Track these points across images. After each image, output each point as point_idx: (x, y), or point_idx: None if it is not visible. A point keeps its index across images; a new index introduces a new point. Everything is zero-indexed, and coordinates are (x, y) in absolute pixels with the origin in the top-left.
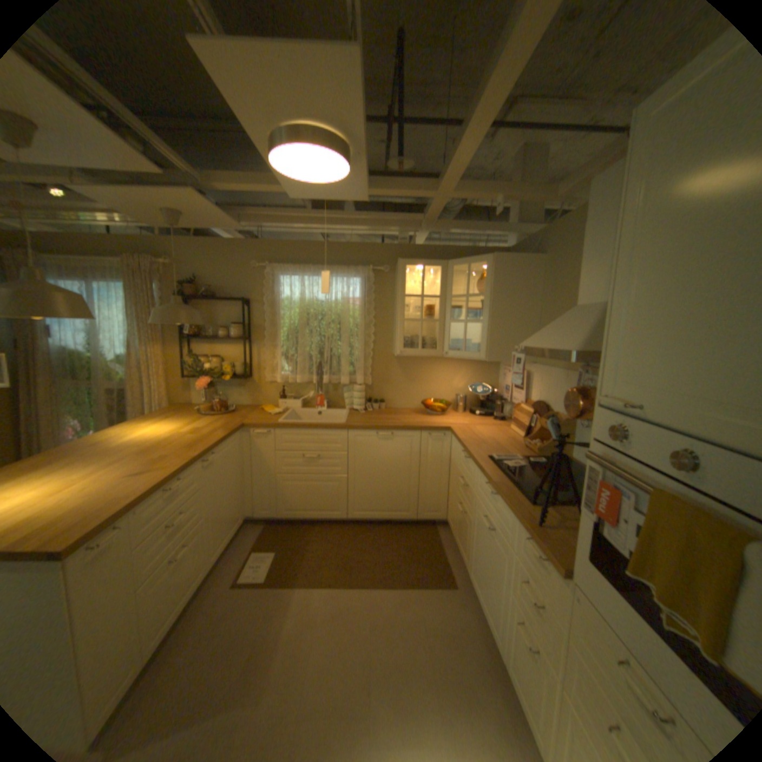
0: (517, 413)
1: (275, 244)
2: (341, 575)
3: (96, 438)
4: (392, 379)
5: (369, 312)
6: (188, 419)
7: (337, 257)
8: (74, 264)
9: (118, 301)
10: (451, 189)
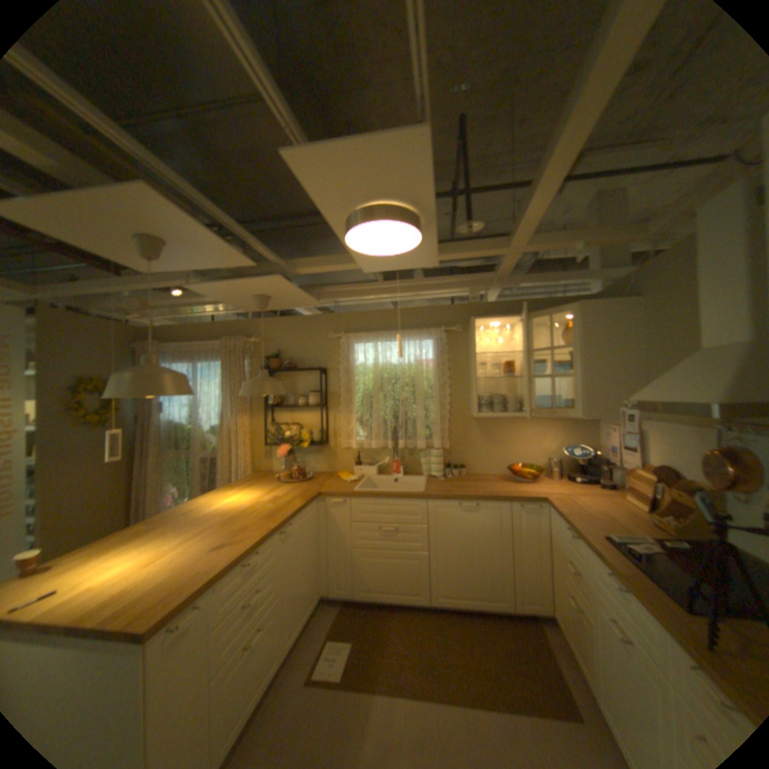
0: (634, 481)
1: (351, 315)
2: (428, 681)
3: (189, 505)
4: (473, 442)
5: (443, 372)
6: (269, 486)
7: (409, 321)
8: (186, 348)
9: (217, 377)
10: (524, 243)
